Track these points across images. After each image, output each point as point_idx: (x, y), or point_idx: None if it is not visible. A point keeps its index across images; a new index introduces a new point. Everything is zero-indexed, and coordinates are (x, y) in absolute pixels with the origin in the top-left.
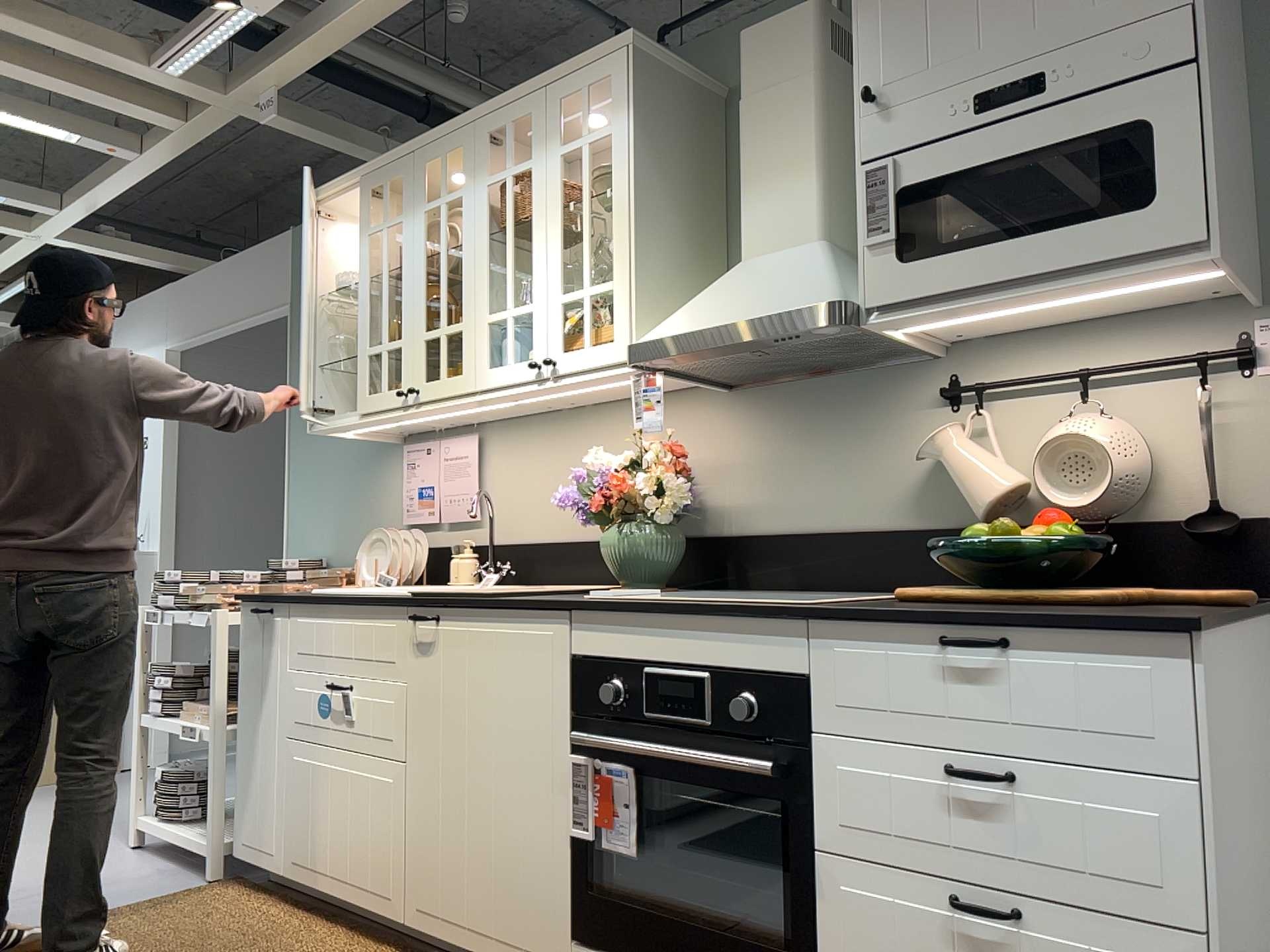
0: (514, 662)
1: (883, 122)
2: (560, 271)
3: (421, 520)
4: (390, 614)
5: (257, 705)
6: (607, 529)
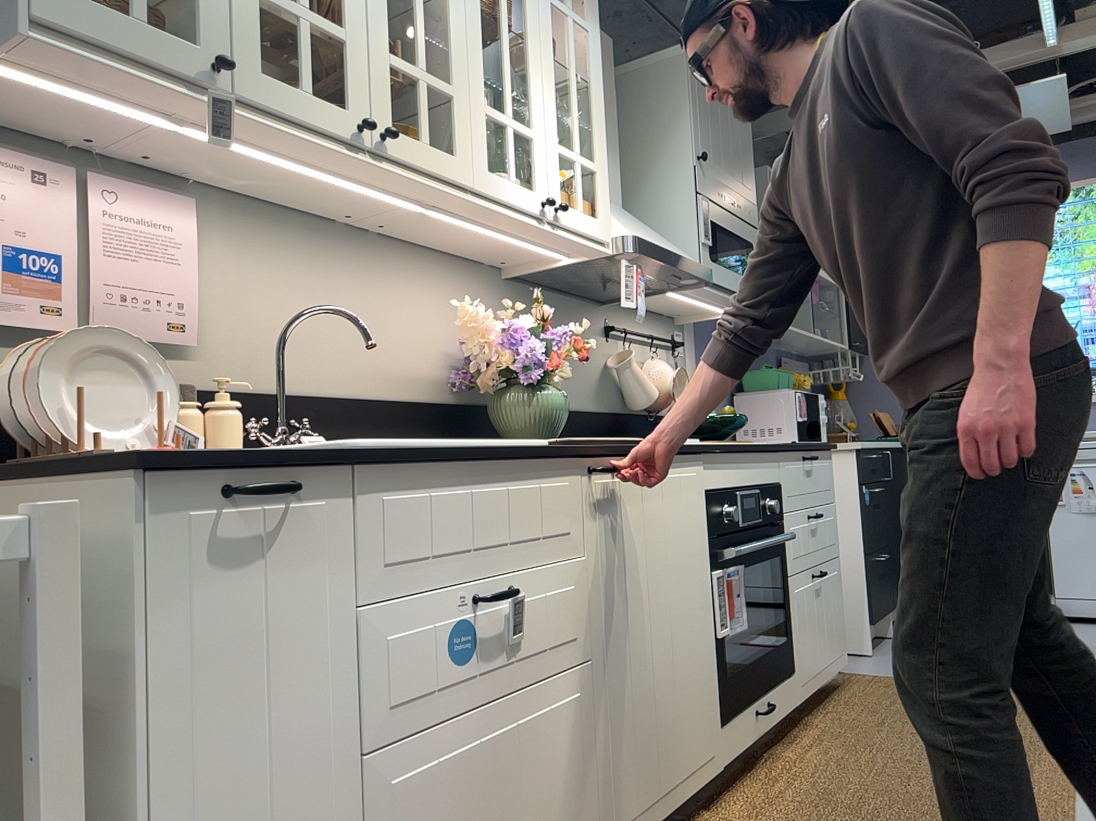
0: (678, 504)
1: (705, 177)
2: (557, 120)
3: (10, 321)
4: (561, 469)
5: (241, 738)
6: (517, 388)
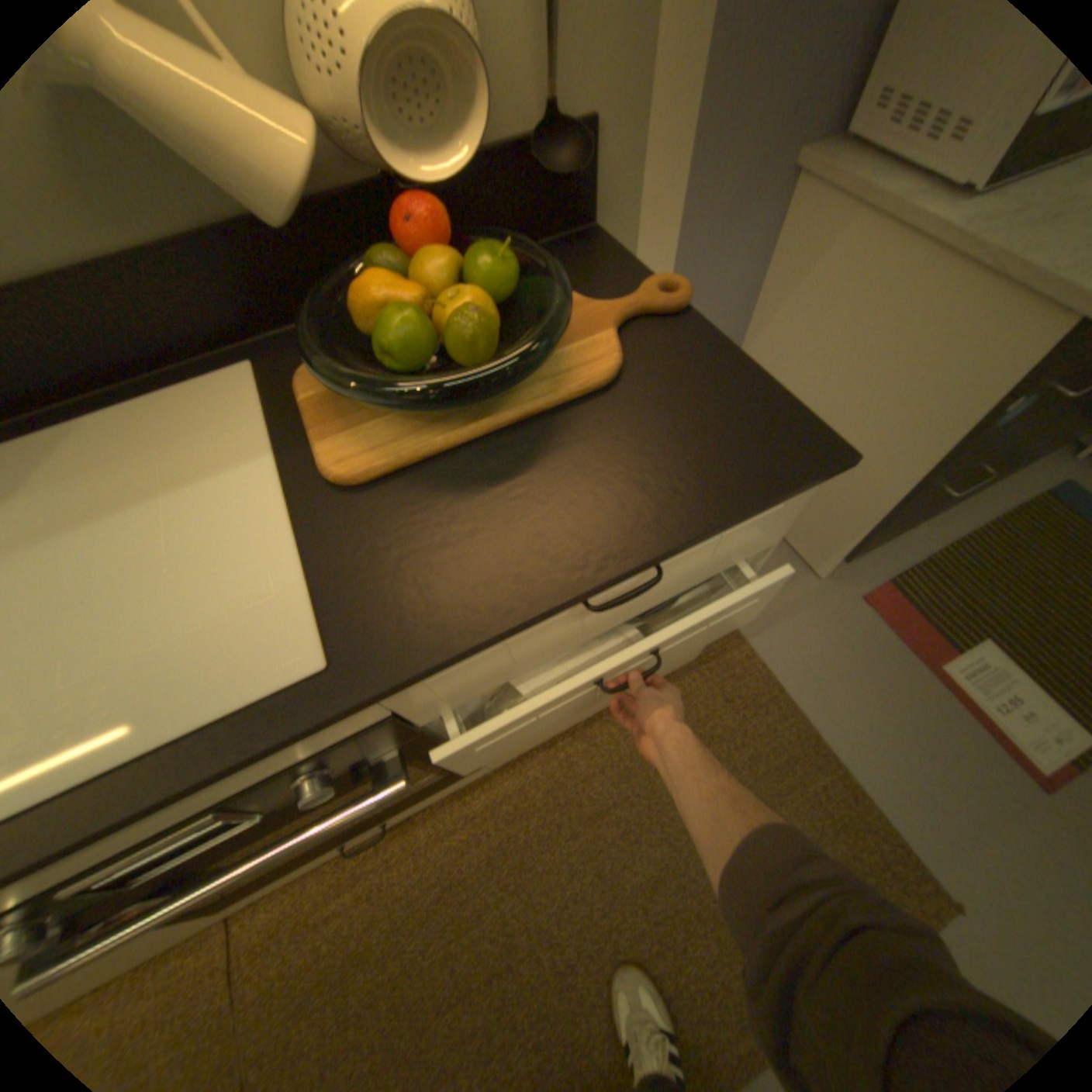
0: None
1: None
2: None
3: None
4: None
5: None
6: None
